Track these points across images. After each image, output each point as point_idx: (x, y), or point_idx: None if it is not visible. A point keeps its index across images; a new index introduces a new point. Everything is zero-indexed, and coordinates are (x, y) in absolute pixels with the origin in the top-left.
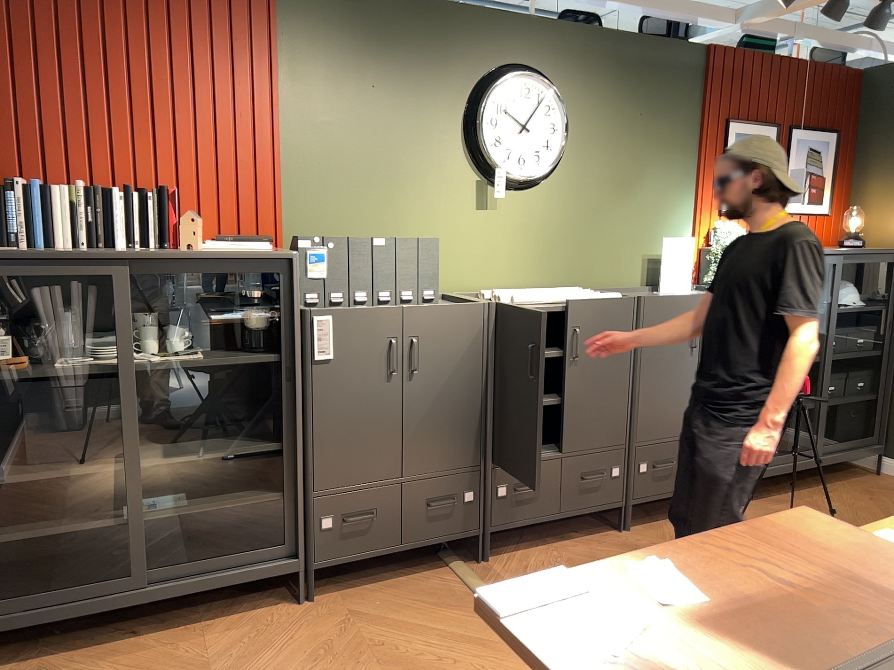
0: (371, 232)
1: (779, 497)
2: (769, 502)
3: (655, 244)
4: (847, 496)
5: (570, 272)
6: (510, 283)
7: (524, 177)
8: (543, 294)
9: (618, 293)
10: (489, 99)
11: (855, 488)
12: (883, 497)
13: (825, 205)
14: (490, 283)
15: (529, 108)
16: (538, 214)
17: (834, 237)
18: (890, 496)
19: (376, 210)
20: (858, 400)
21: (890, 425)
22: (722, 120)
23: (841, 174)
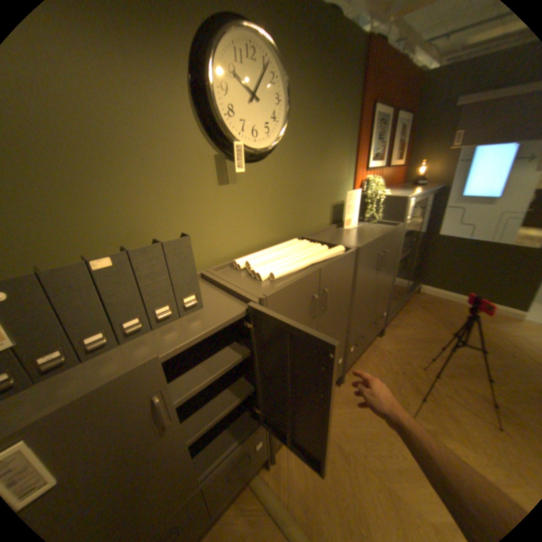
0: (100, 230)
1: (392, 323)
2: (391, 329)
3: (336, 195)
4: (417, 313)
5: (291, 225)
6: (253, 244)
7: (258, 149)
8: (291, 261)
9: (340, 246)
10: (214, 51)
11: (416, 306)
12: (431, 310)
13: (403, 159)
14: (238, 249)
15: (254, 71)
16: (269, 183)
17: (403, 177)
18: (433, 308)
19: (99, 201)
20: (416, 264)
21: (424, 270)
22: (372, 99)
23: (410, 139)
